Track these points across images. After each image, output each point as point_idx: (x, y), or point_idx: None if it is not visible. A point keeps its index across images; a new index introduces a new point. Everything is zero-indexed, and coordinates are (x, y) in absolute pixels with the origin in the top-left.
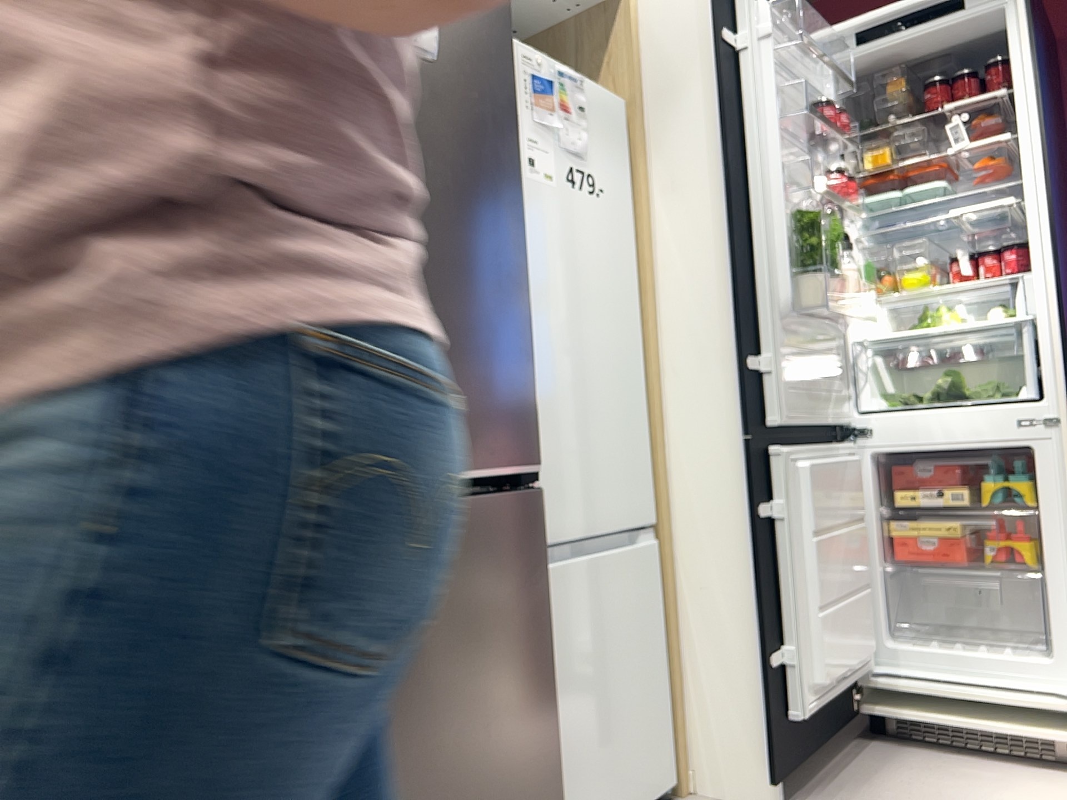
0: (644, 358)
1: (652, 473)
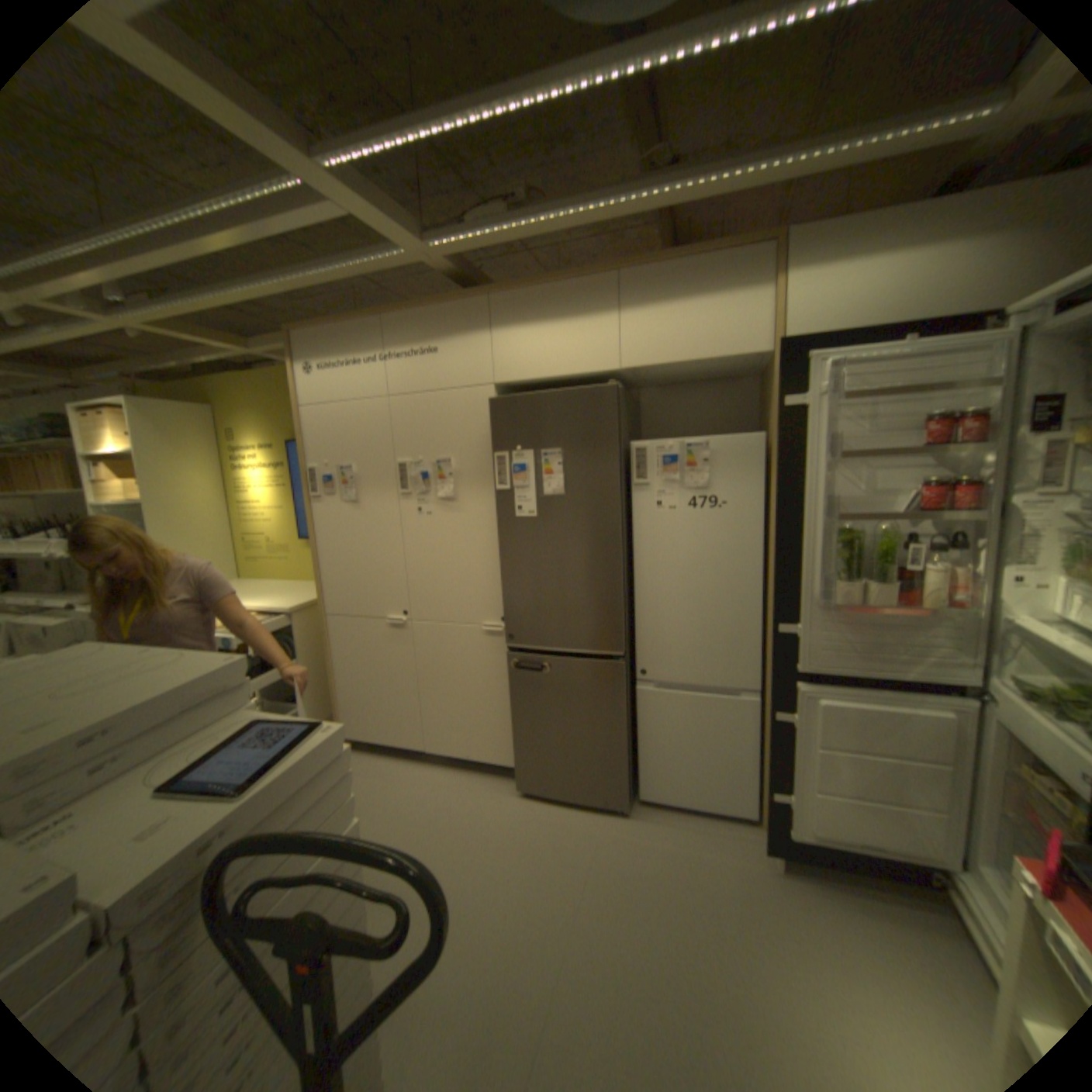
0: (768, 596)
1: (766, 662)
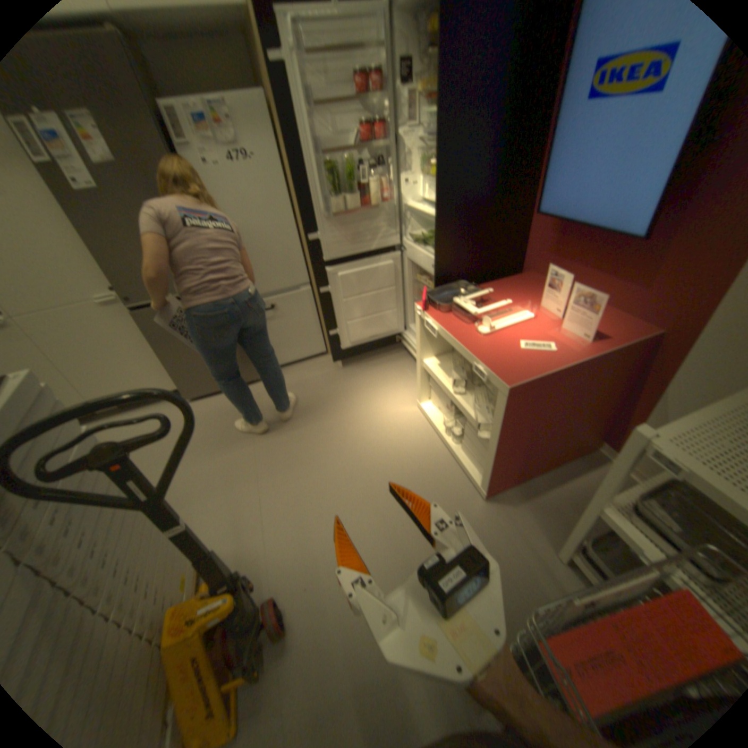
0: (297, 220)
1: (307, 264)
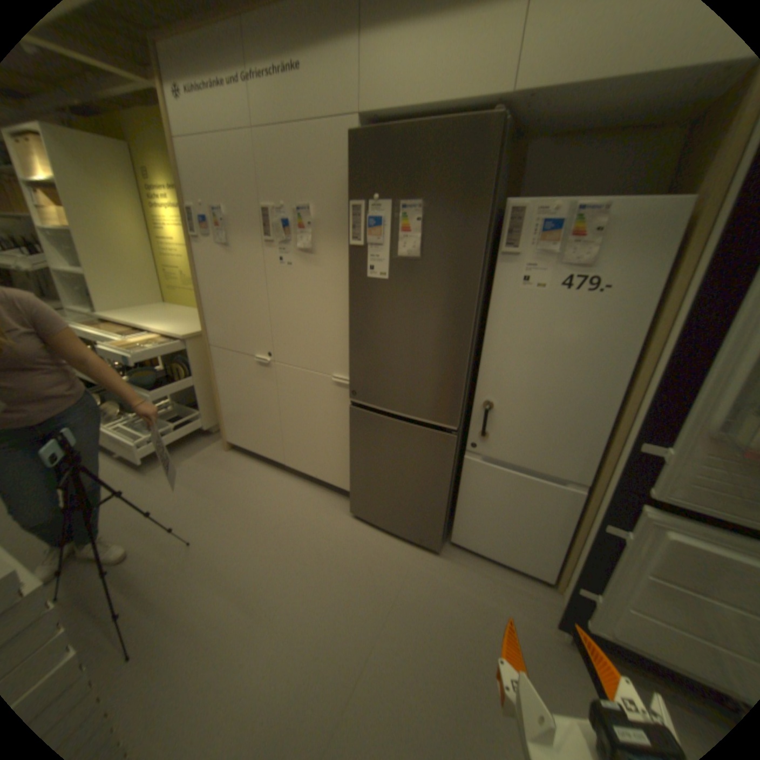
0: (630, 398)
1: (605, 461)
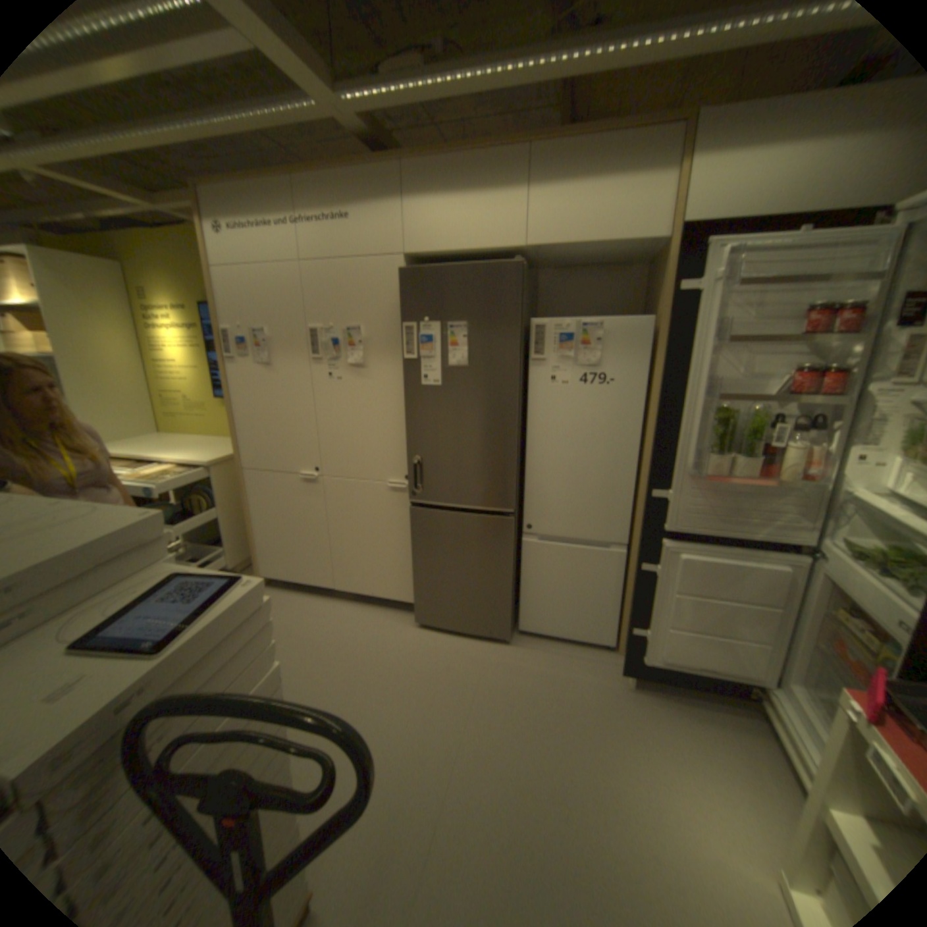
0: (641, 464)
1: (634, 520)
